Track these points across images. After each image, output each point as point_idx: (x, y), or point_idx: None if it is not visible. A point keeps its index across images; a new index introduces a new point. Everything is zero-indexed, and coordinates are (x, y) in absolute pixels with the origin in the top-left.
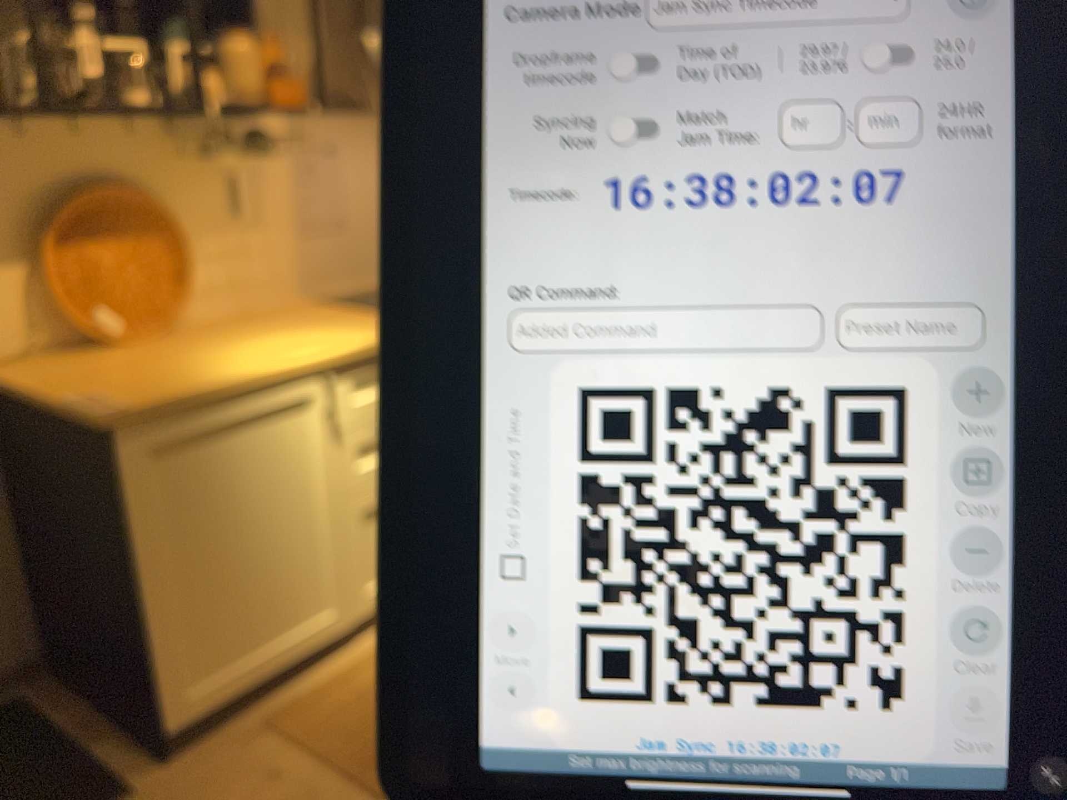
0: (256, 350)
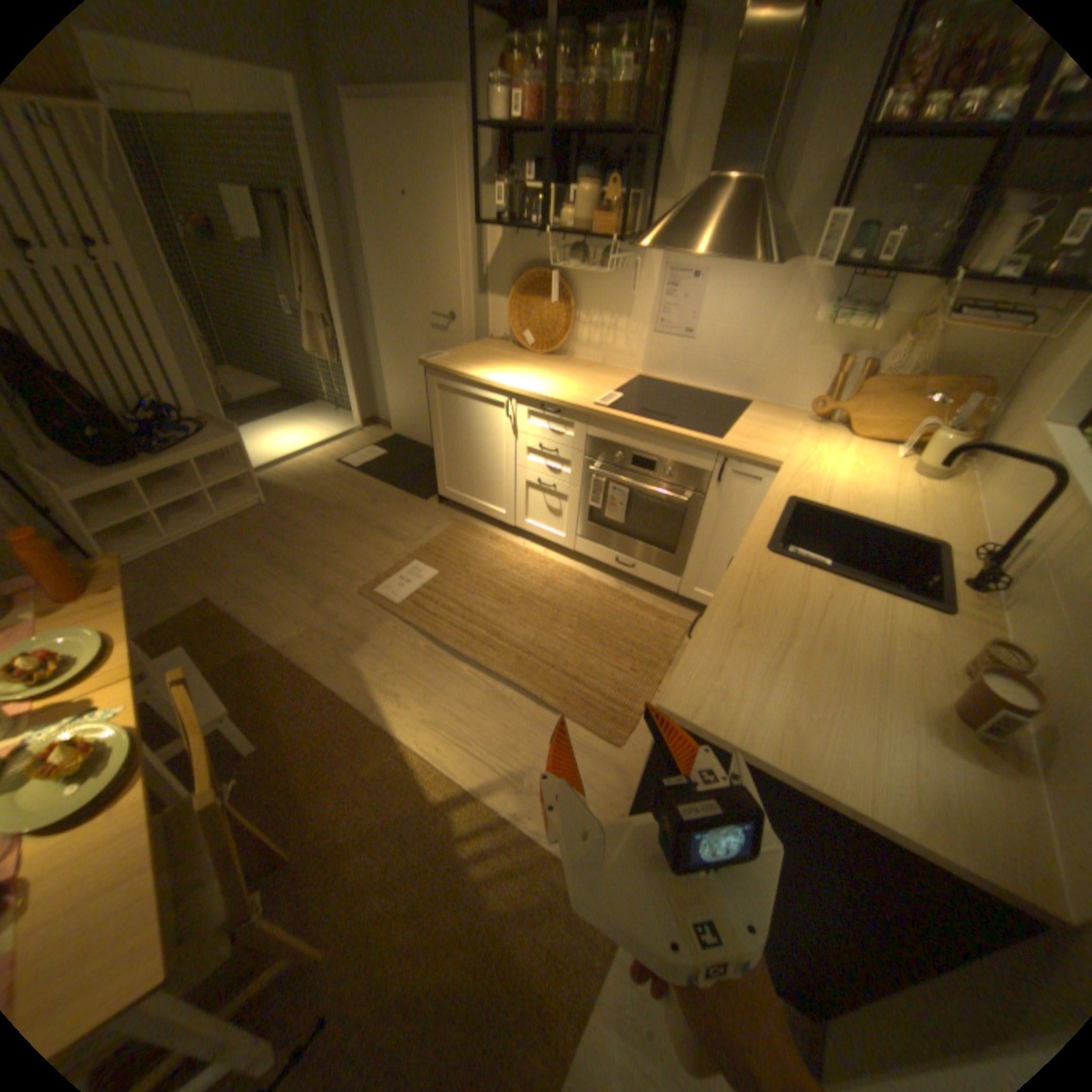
0: (520, 374)
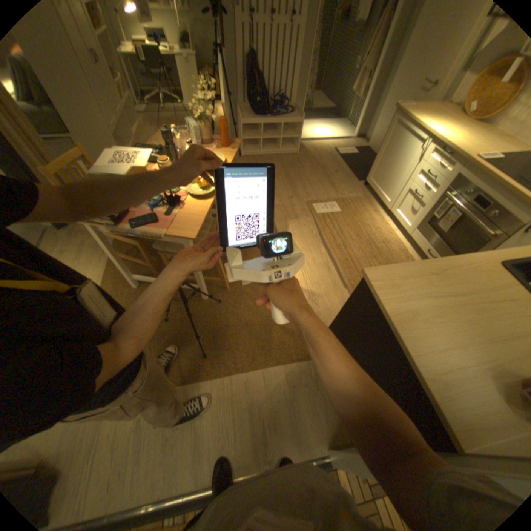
0: (447, 126)
